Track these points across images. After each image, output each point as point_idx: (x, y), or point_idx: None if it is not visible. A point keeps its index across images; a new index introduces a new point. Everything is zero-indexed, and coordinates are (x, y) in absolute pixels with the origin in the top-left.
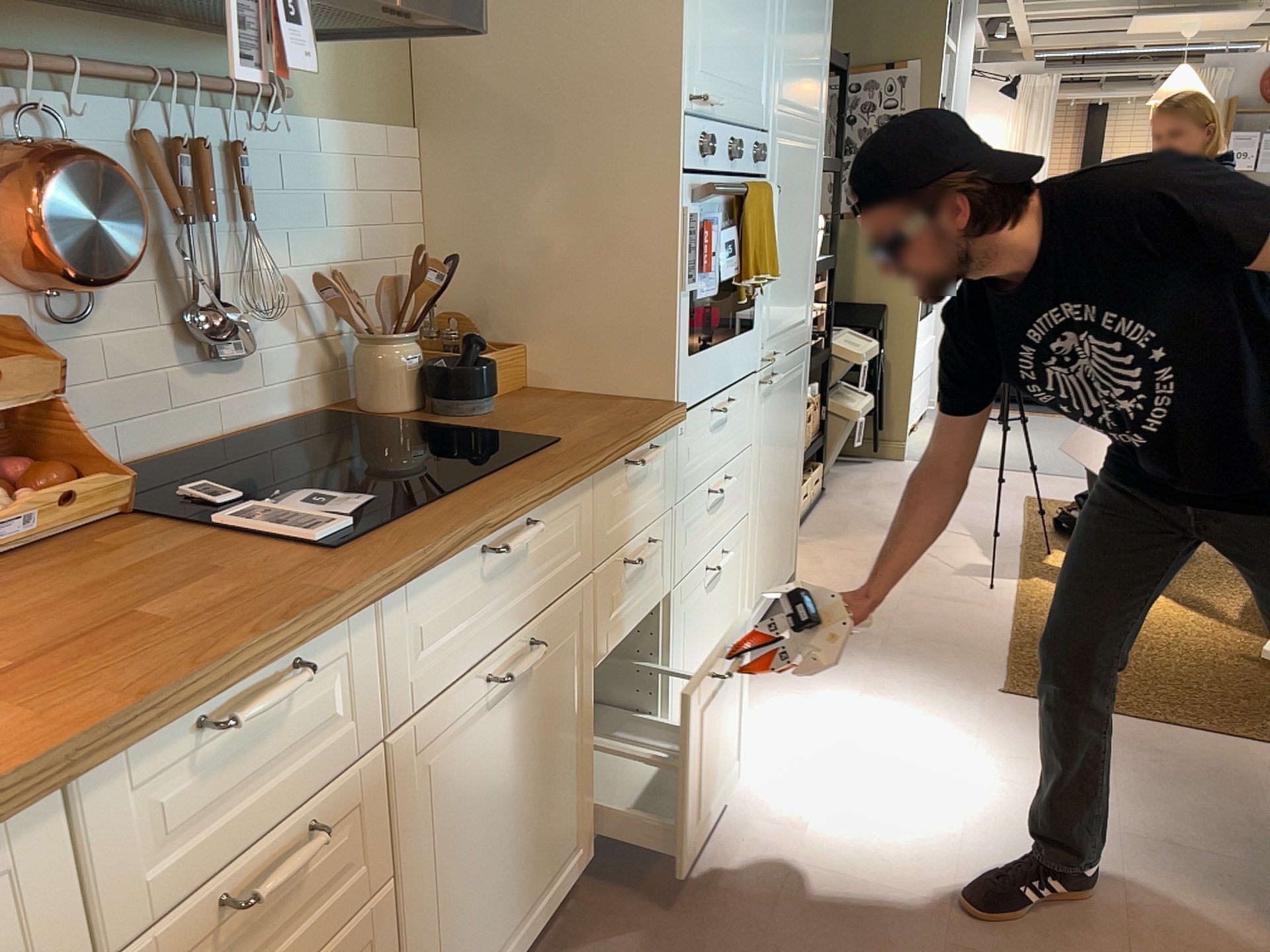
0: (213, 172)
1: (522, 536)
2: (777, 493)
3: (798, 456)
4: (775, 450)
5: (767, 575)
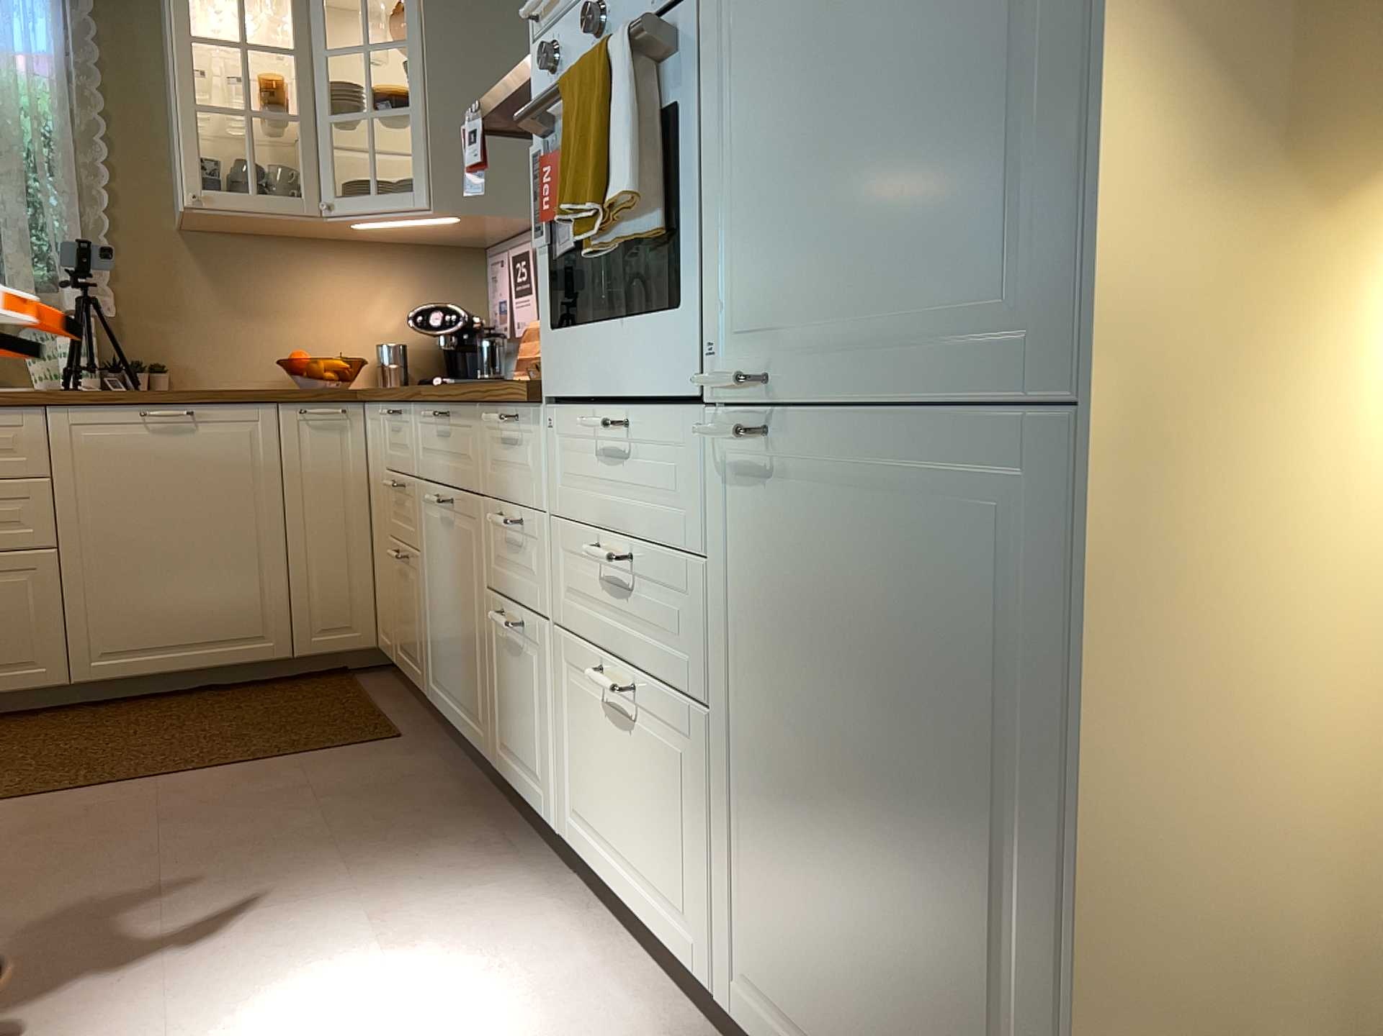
0: None
1: (429, 411)
2: (846, 813)
3: (1039, 867)
4: (814, 660)
5: (816, 1009)
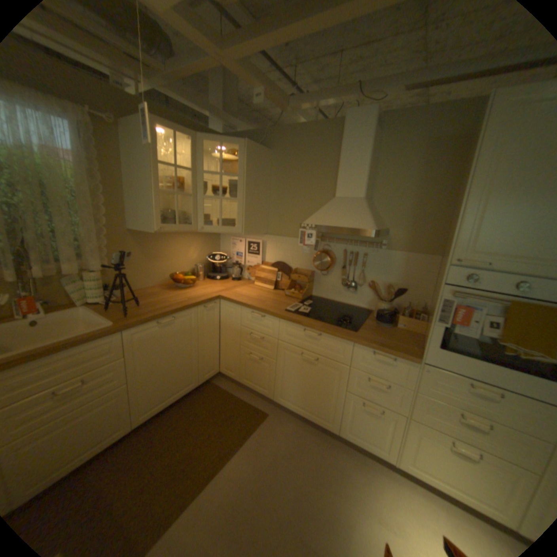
0: (358, 258)
1: (311, 333)
2: None
3: None
4: None
5: None
